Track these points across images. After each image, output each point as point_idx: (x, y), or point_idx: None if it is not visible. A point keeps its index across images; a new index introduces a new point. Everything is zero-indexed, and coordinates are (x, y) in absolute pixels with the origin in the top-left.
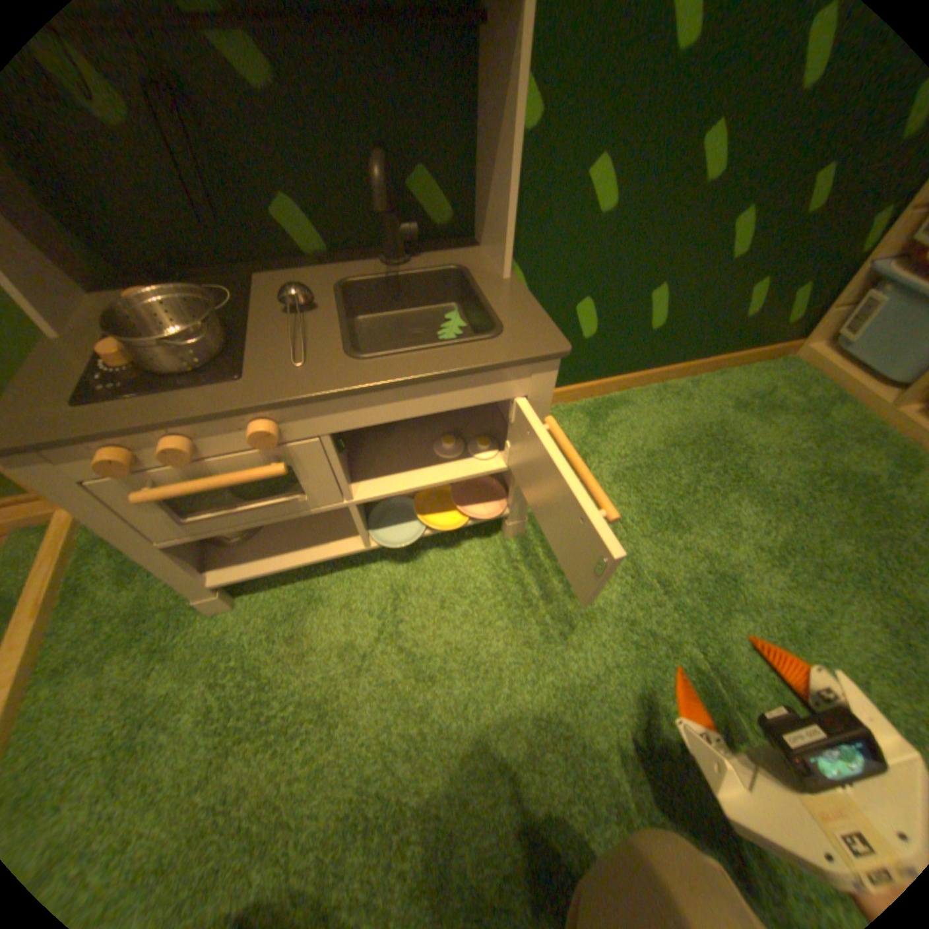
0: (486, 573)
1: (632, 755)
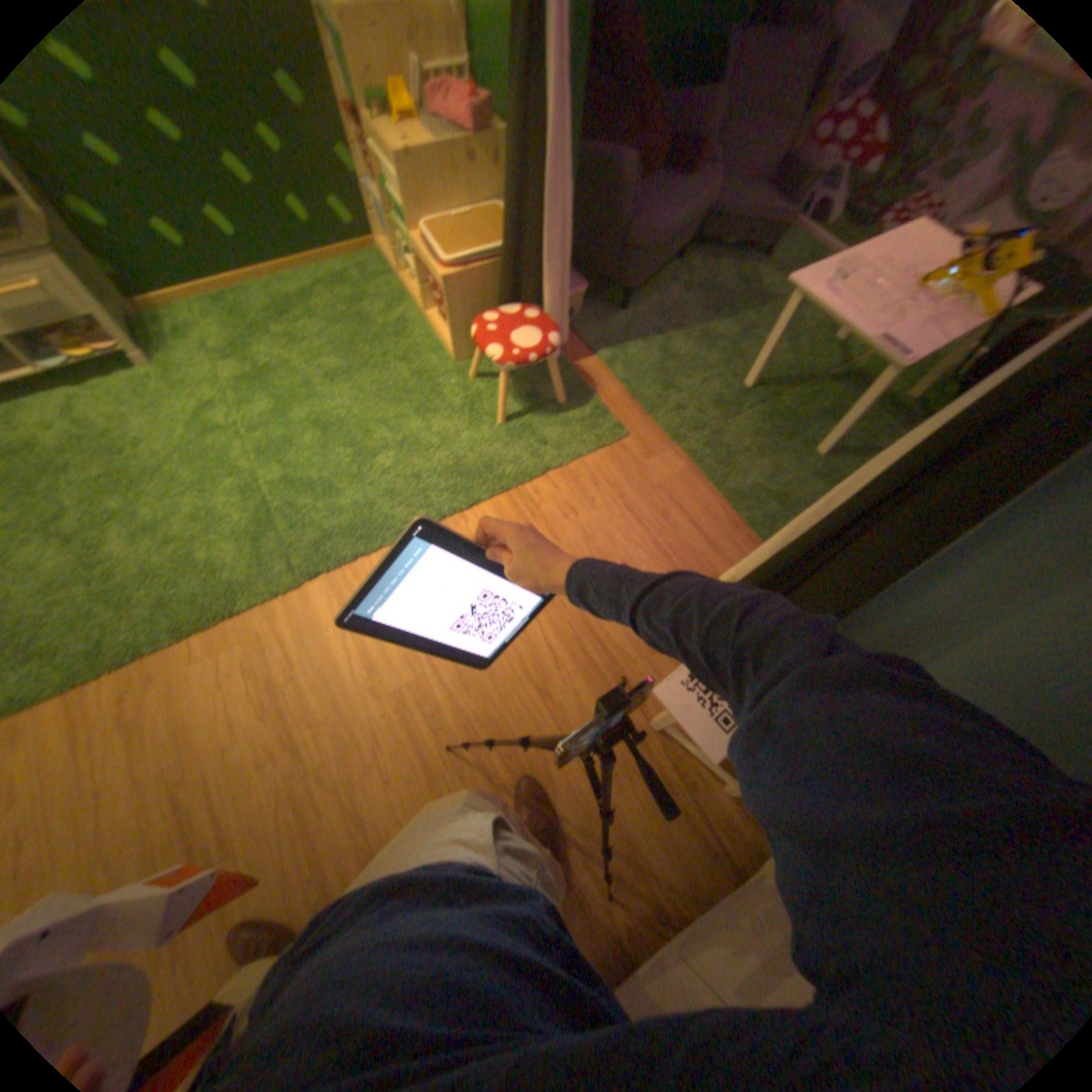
0: (123, 387)
1: (176, 437)
